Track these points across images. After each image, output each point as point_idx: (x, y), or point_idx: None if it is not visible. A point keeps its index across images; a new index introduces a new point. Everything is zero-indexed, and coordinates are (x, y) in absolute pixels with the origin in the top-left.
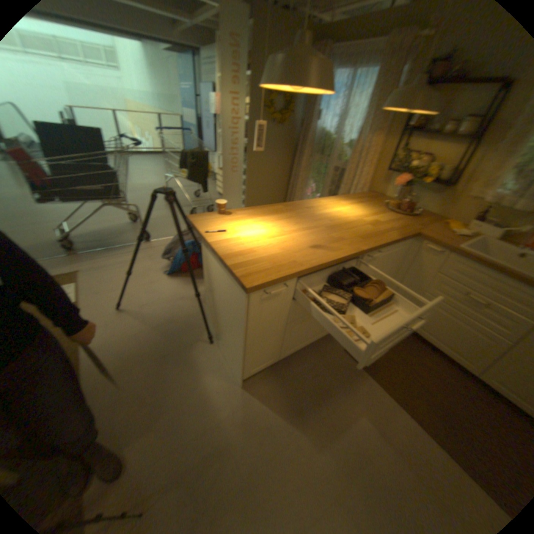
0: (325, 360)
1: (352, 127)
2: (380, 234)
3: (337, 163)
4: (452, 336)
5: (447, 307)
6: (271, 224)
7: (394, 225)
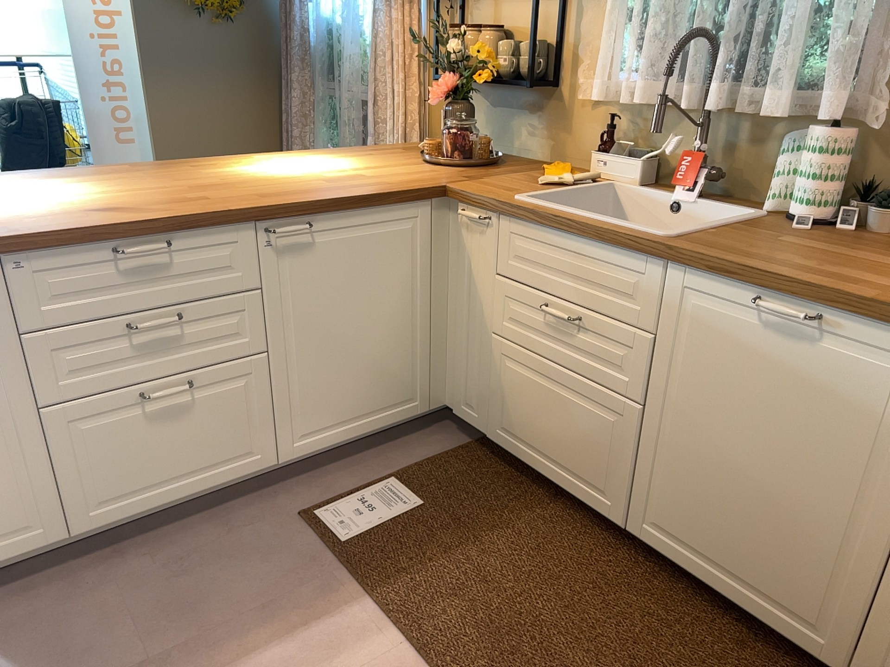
0: (228, 536)
1: (367, 6)
2: (321, 191)
3: (355, 91)
4: (557, 433)
5: (529, 358)
6: (44, 188)
7: (389, 178)
